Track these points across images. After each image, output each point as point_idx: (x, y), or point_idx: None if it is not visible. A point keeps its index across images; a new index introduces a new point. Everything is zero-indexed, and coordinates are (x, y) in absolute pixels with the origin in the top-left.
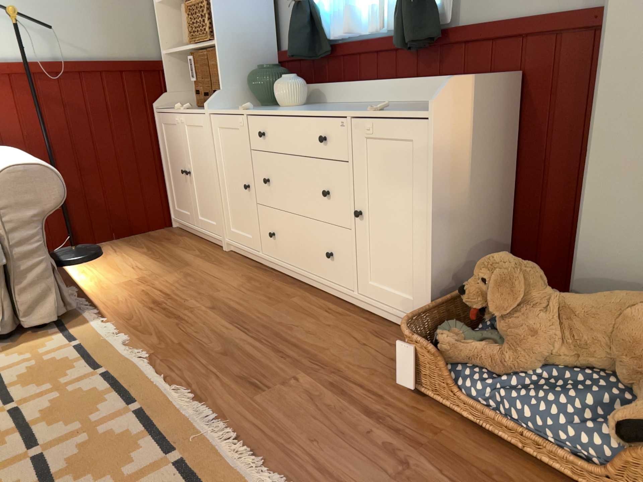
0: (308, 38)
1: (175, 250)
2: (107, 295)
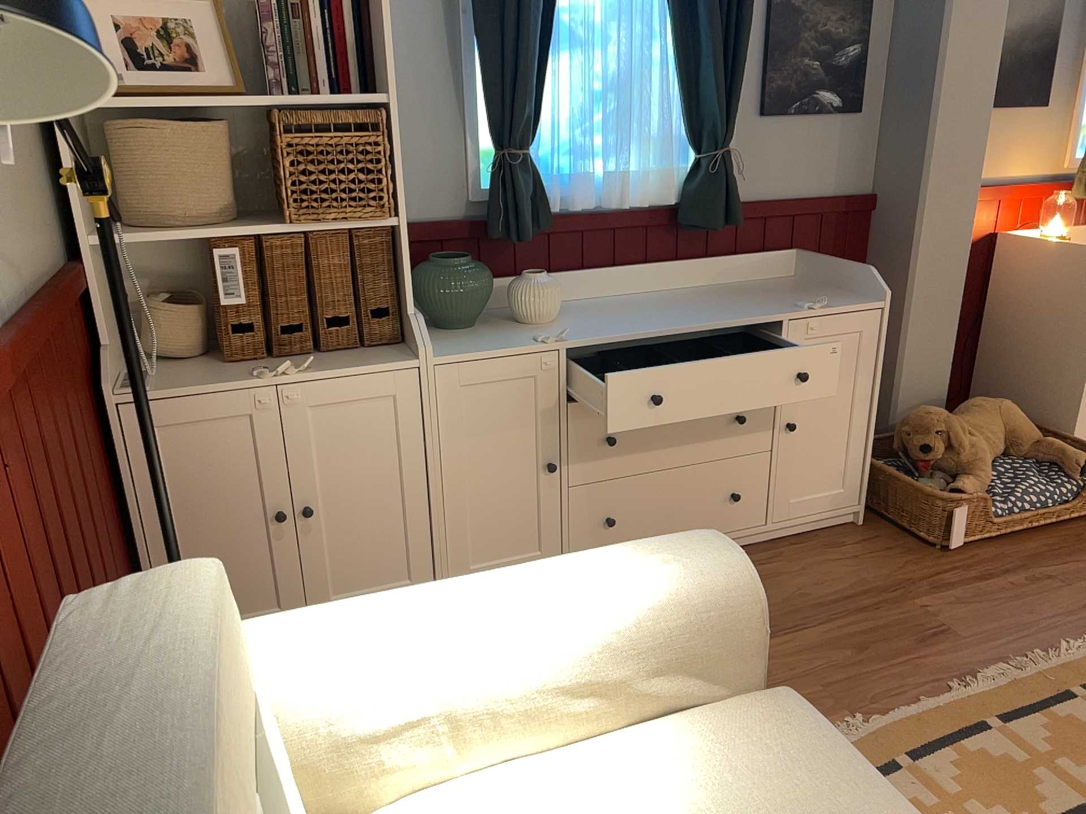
0: (533, 208)
1: None
2: None
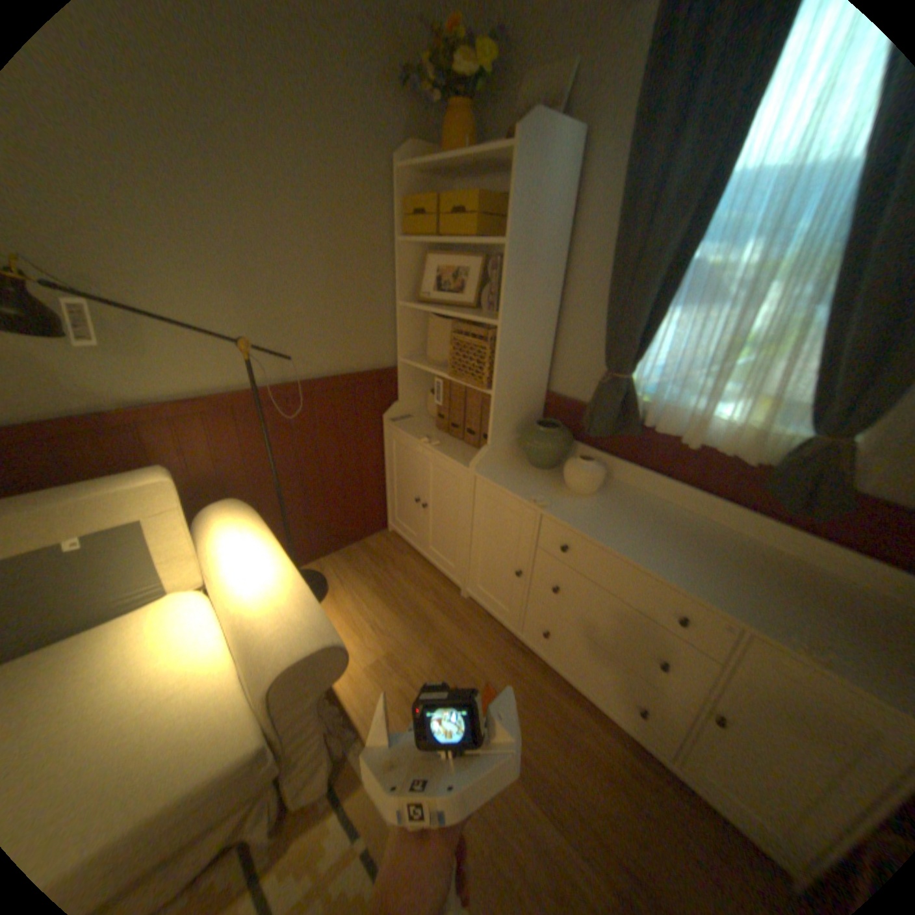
0: (620, 415)
1: (407, 585)
2: (361, 699)
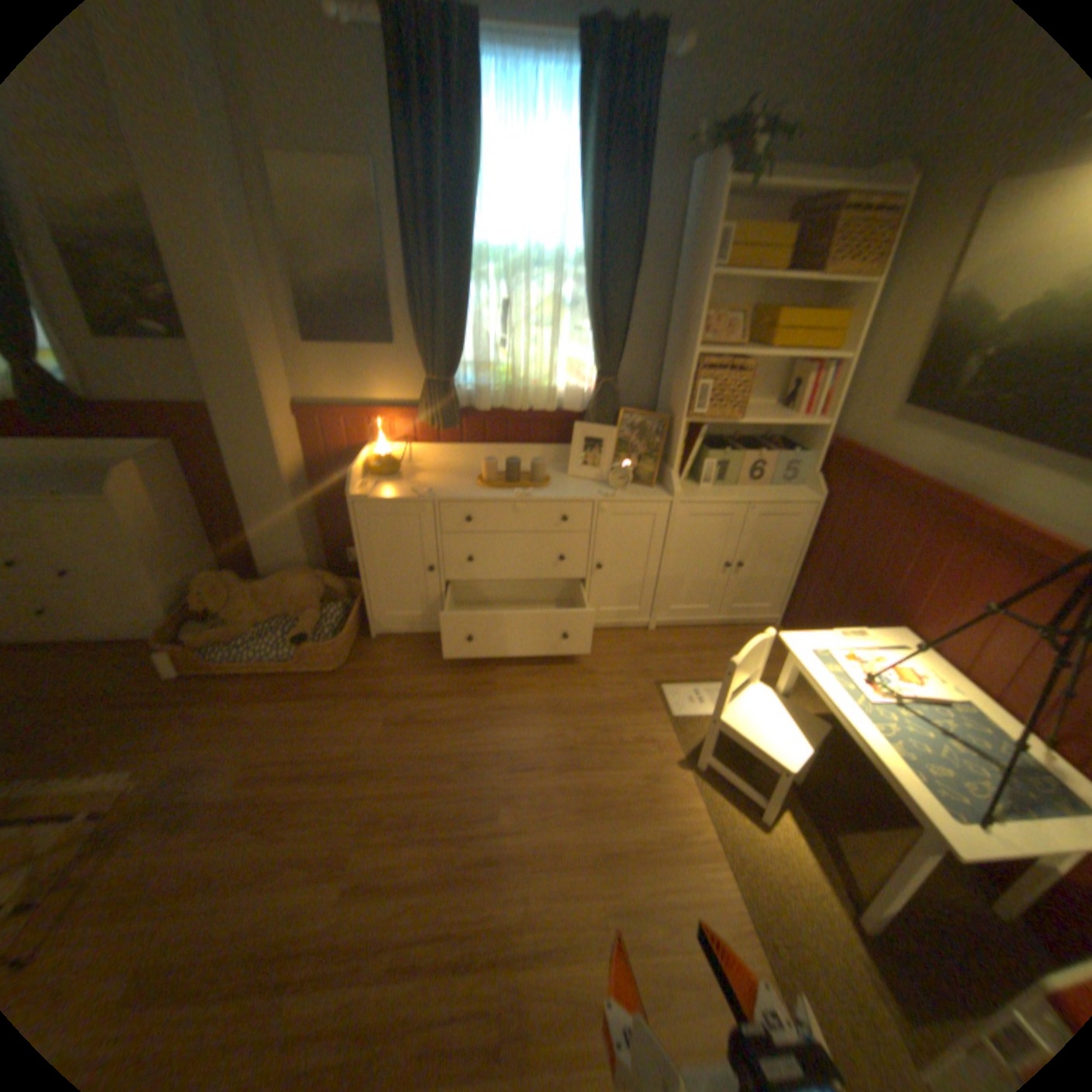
0: None
1: None
2: None
